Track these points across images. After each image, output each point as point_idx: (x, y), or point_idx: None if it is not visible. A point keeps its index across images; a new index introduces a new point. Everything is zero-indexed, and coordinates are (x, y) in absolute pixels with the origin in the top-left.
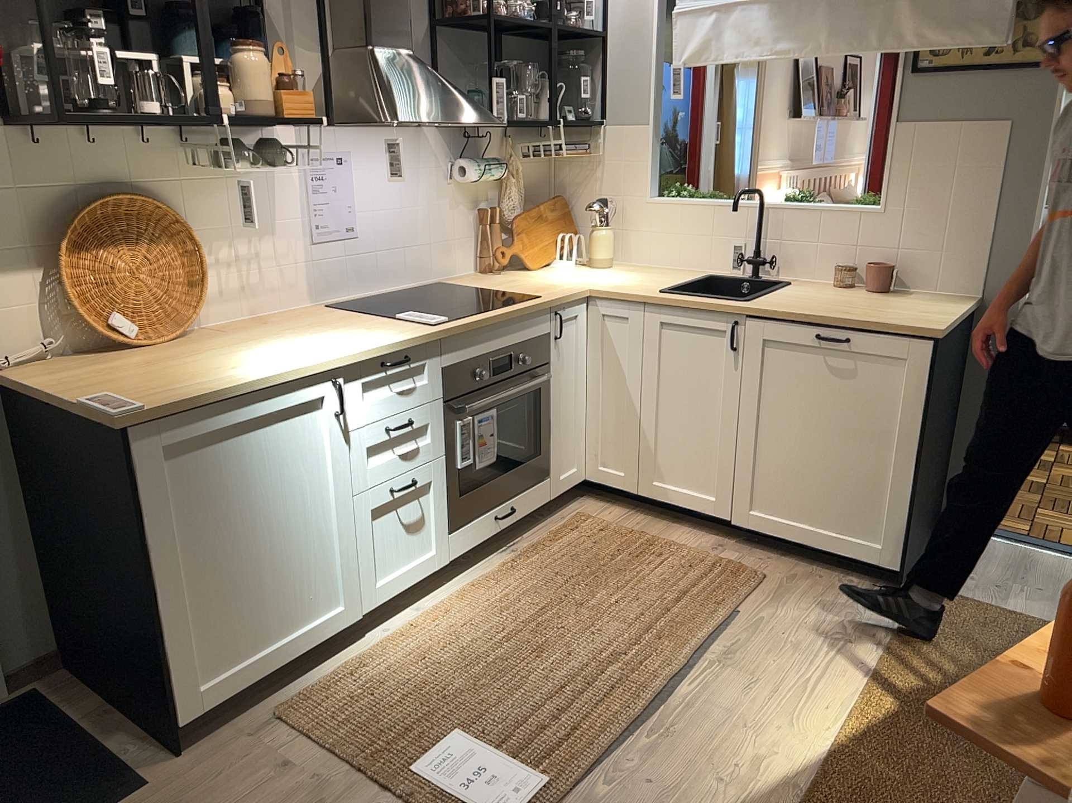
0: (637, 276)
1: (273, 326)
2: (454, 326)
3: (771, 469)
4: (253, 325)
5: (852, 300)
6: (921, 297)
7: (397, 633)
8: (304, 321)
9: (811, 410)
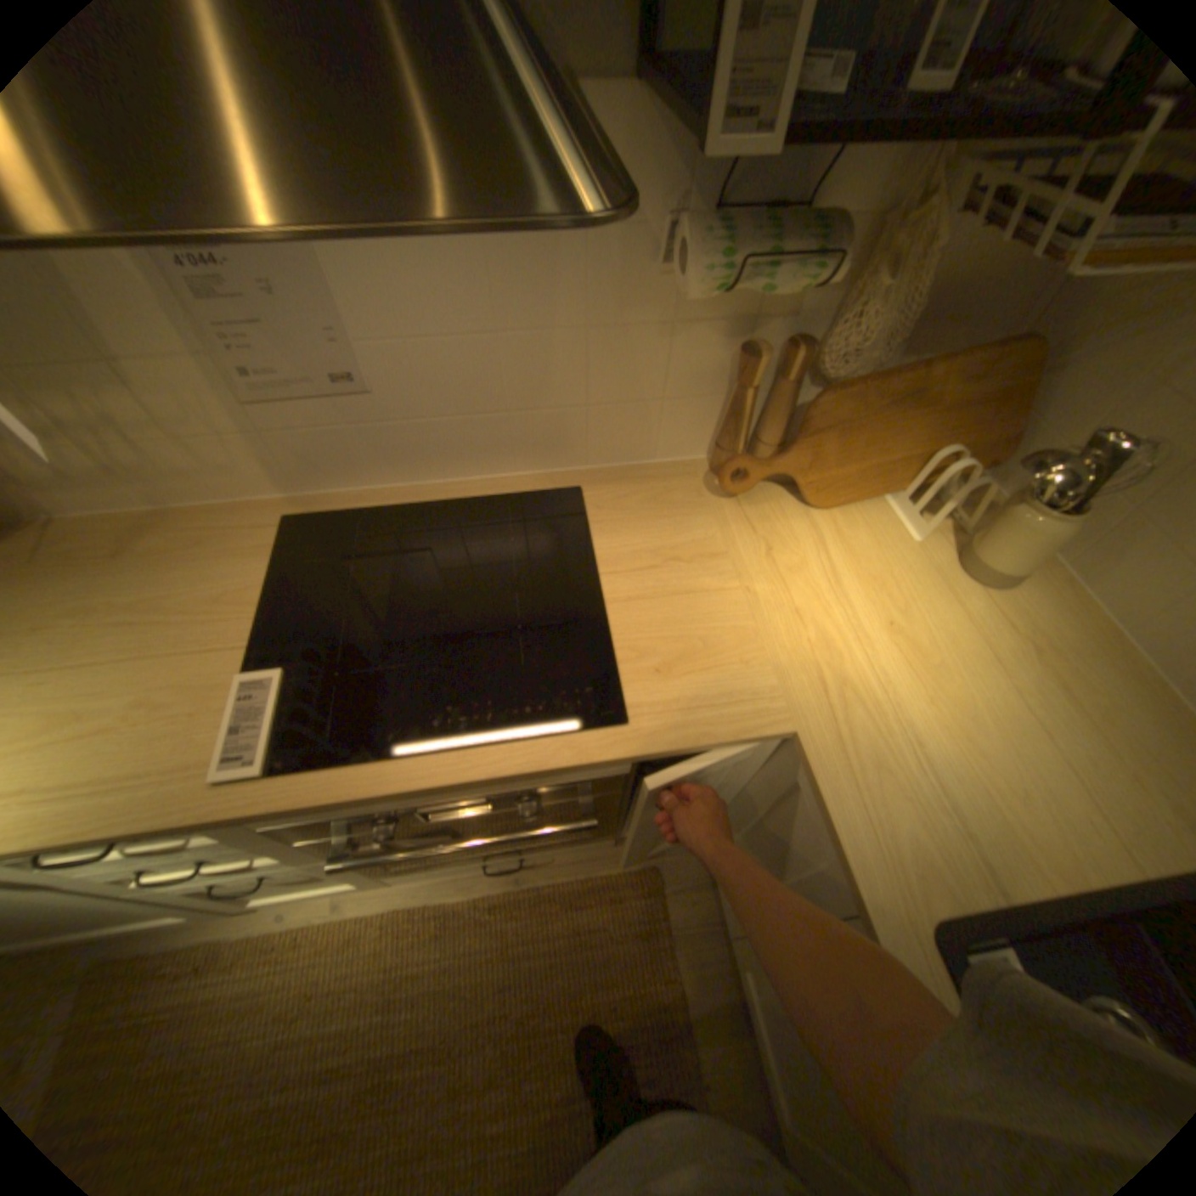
0: (1010, 700)
1: (111, 564)
2: (239, 816)
3: None
4: (108, 540)
5: None
6: None
7: (270, 940)
8: (160, 575)
9: None
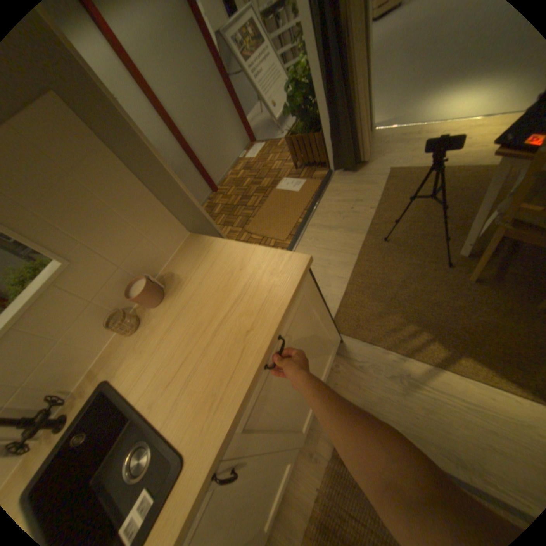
0: None
1: None
2: None
3: (295, 421)
4: None
5: (187, 325)
6: (183, 270)
7: None
8: None
9: (289, 384)
